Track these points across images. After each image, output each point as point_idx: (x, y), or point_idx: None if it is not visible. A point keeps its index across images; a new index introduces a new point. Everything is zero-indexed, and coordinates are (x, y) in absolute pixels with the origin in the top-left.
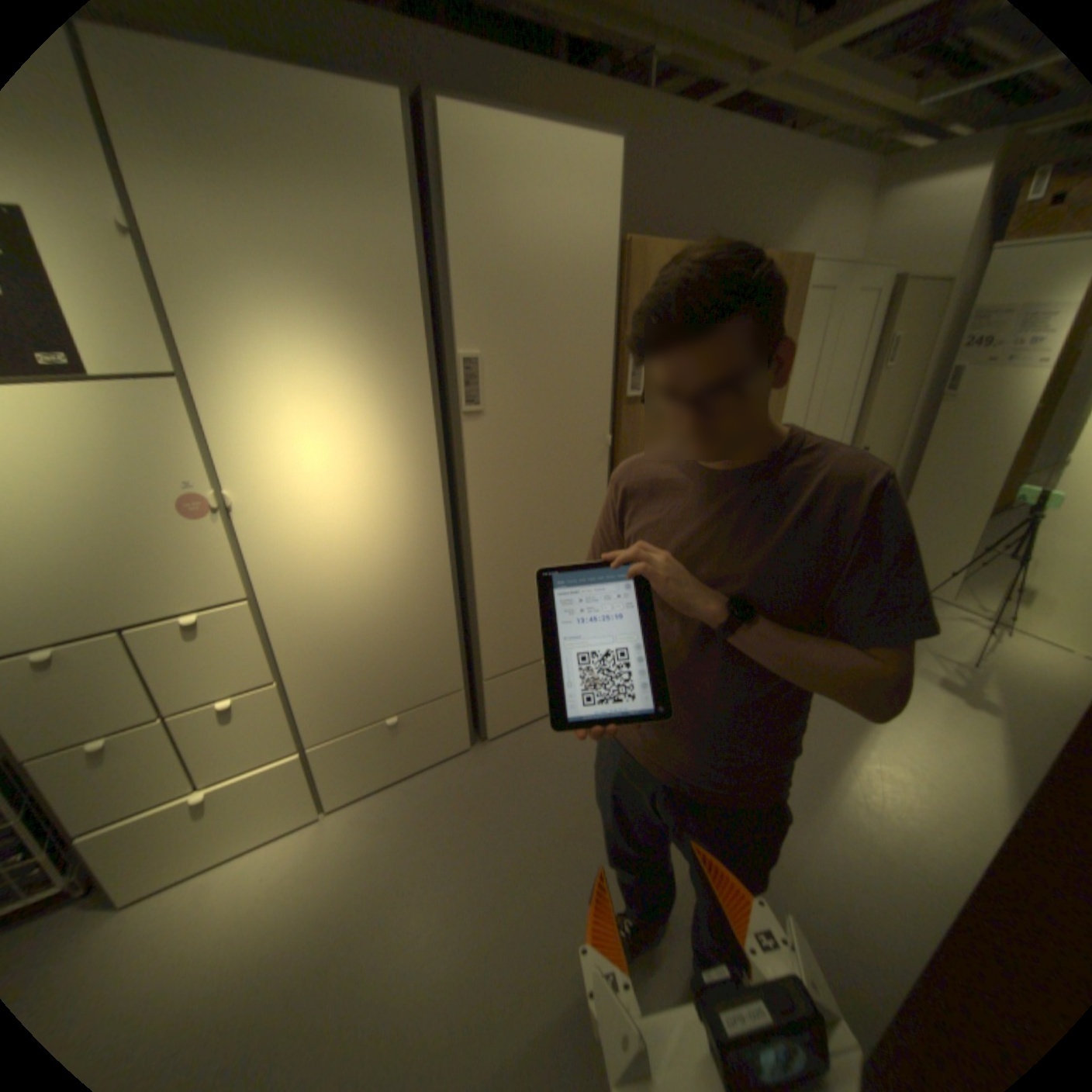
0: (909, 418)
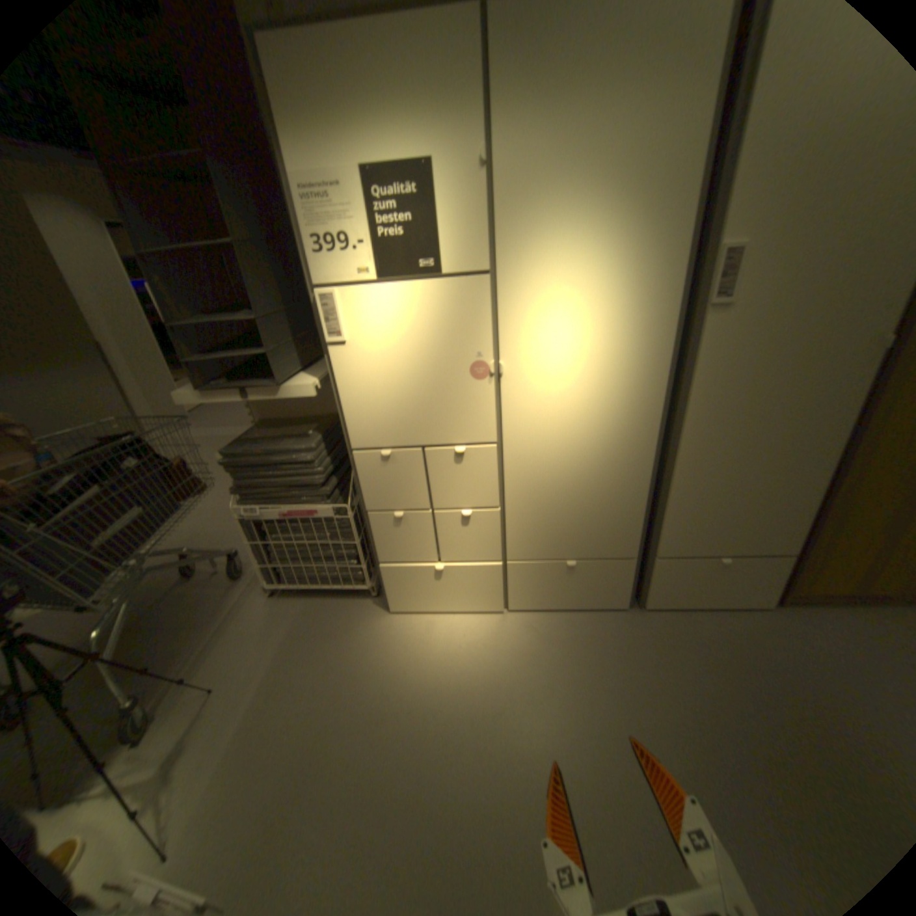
0: None
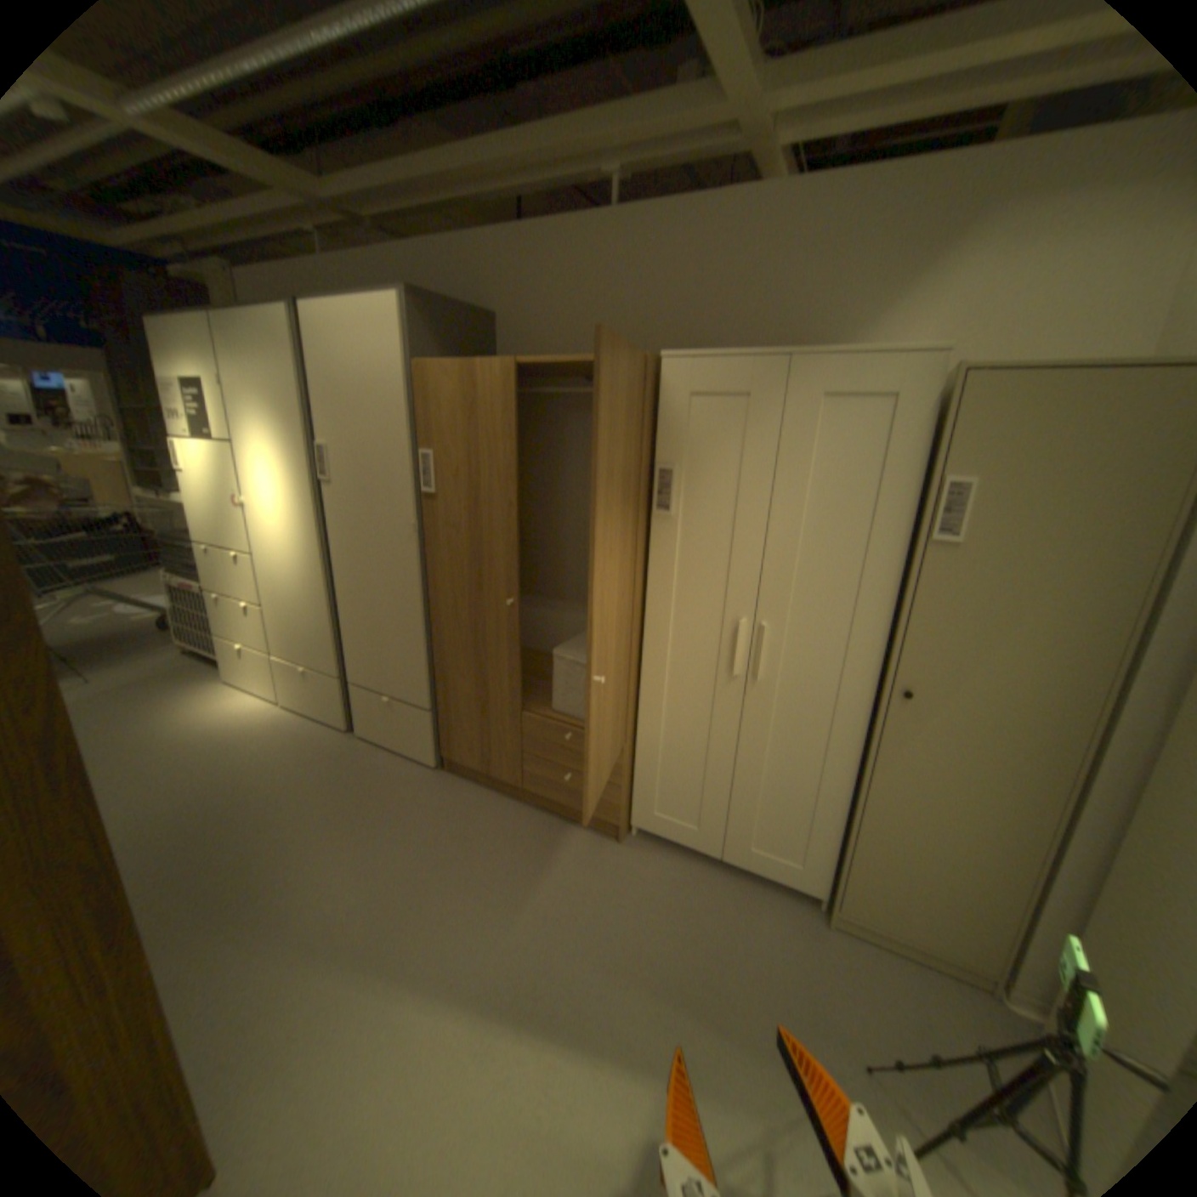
0: (1104, 682)
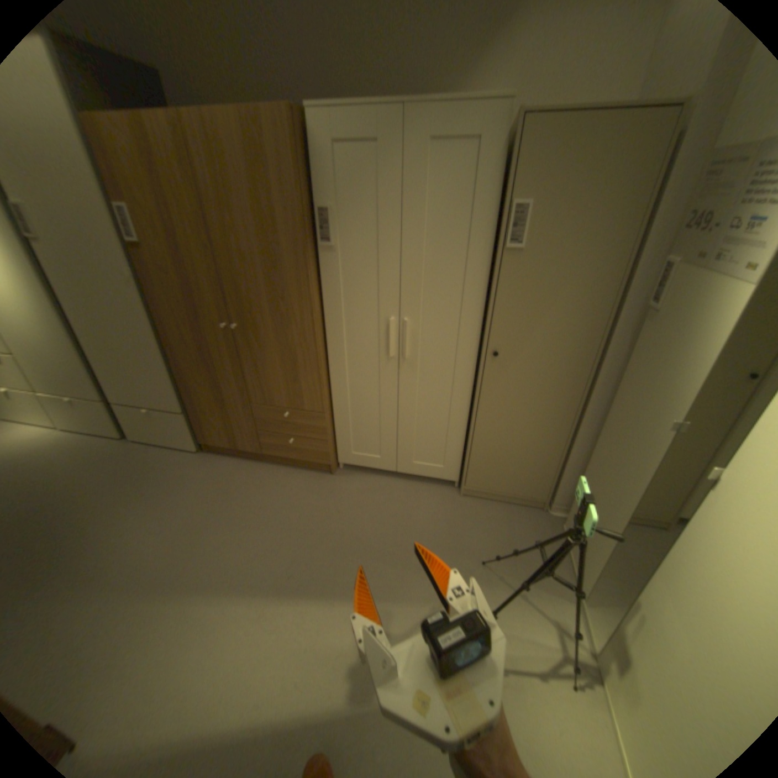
0: (600, 330)
